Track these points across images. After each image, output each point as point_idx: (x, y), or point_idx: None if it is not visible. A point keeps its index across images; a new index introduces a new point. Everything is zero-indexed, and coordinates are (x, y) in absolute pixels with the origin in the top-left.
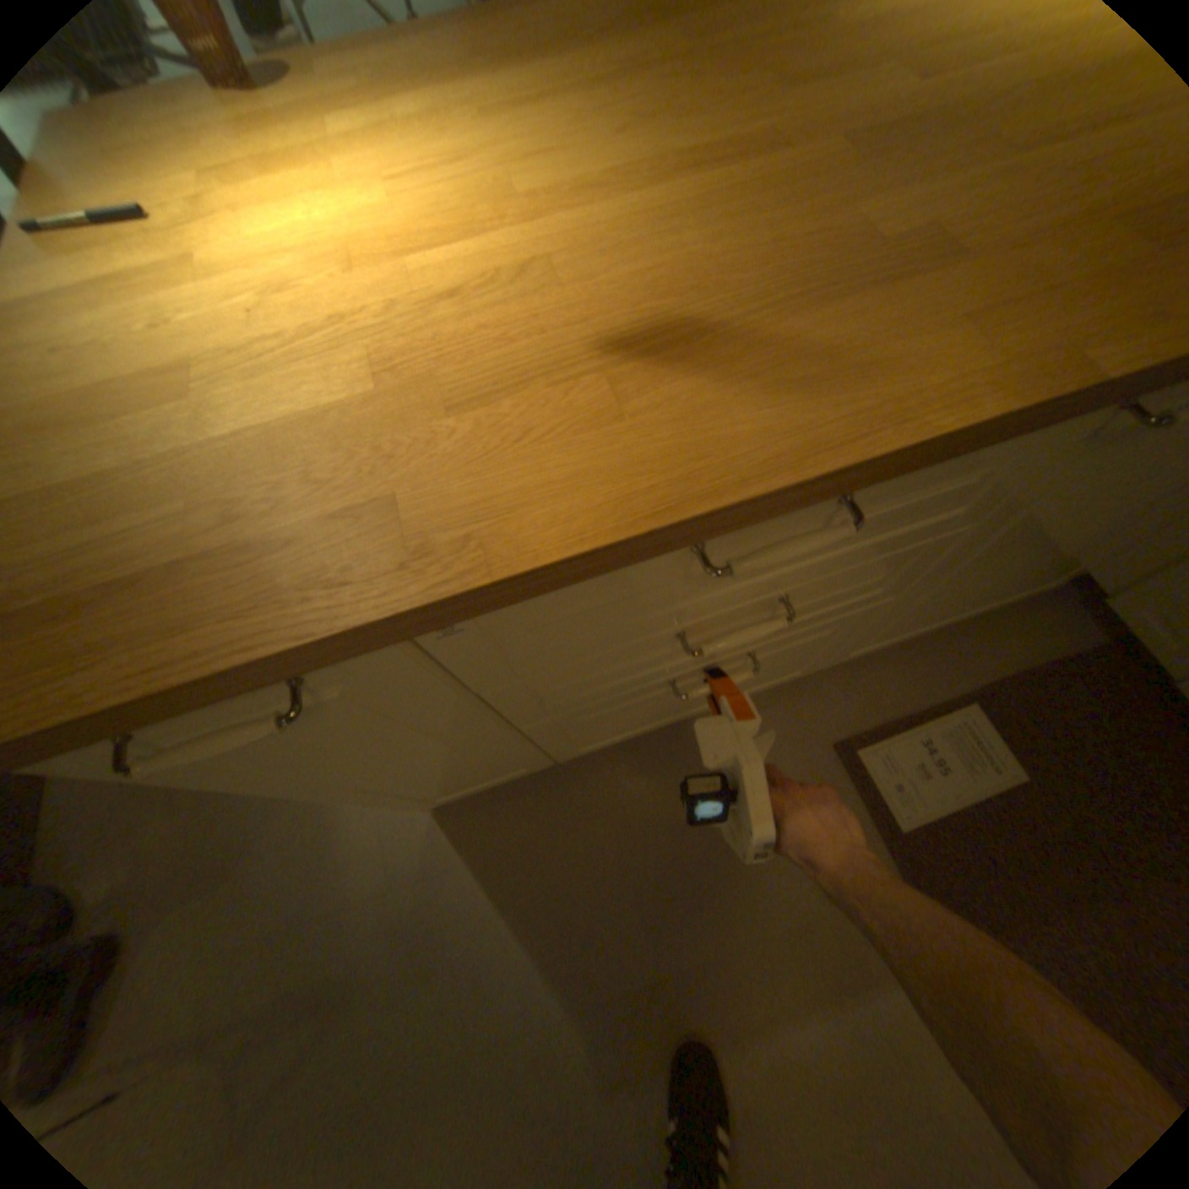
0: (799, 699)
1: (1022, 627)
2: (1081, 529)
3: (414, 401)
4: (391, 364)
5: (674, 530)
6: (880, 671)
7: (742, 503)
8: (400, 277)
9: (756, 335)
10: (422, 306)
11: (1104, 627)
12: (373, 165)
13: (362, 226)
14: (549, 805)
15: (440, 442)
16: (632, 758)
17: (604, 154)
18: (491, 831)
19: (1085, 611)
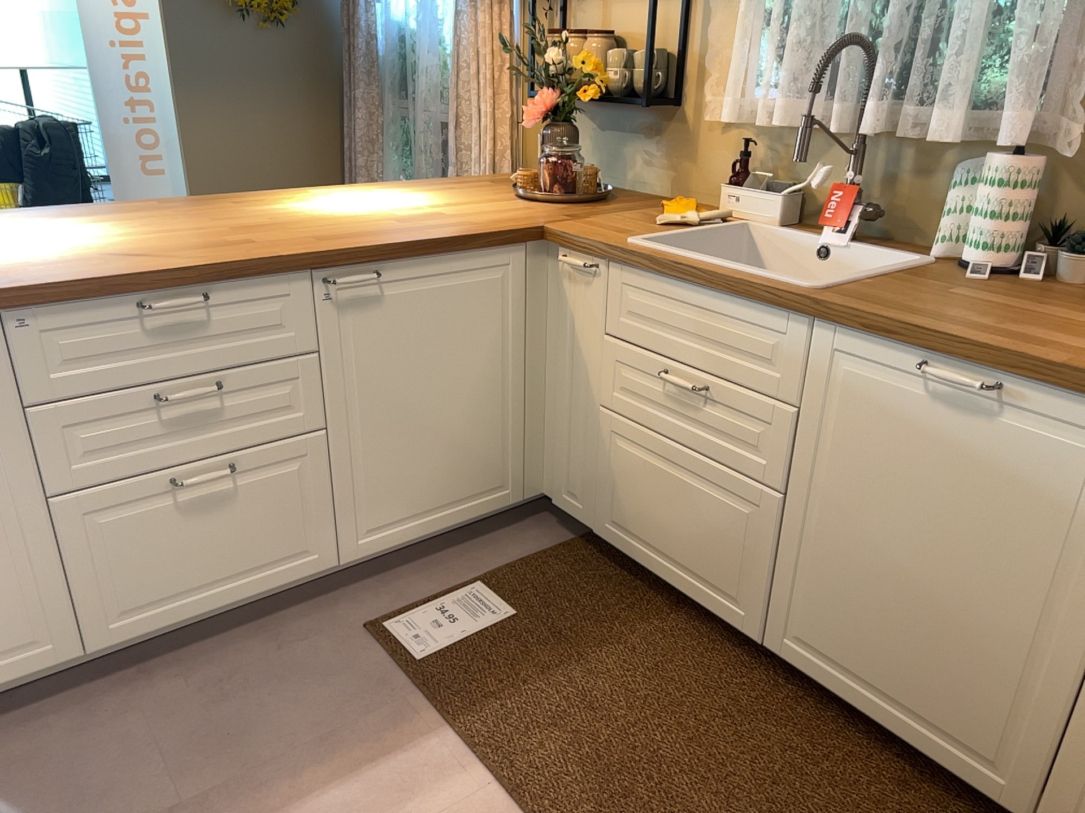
0: (335, 605)
1: (514, 540)
2: (424, 394)
3: (22, 267)
4: (12, 263)
5: (121, 282)
6: (405, 578)
7: (149, 277)
8: (19, 251)
9: (167, 255)
10: (29, 255)
11: (571, 531)
12: (8, 235)
13: (1, 244)
14: (75, 715)
15: (32, 271)
16: (171, 668)
17: (124, 232)
18: (2, 747)
19: (558, 526)
